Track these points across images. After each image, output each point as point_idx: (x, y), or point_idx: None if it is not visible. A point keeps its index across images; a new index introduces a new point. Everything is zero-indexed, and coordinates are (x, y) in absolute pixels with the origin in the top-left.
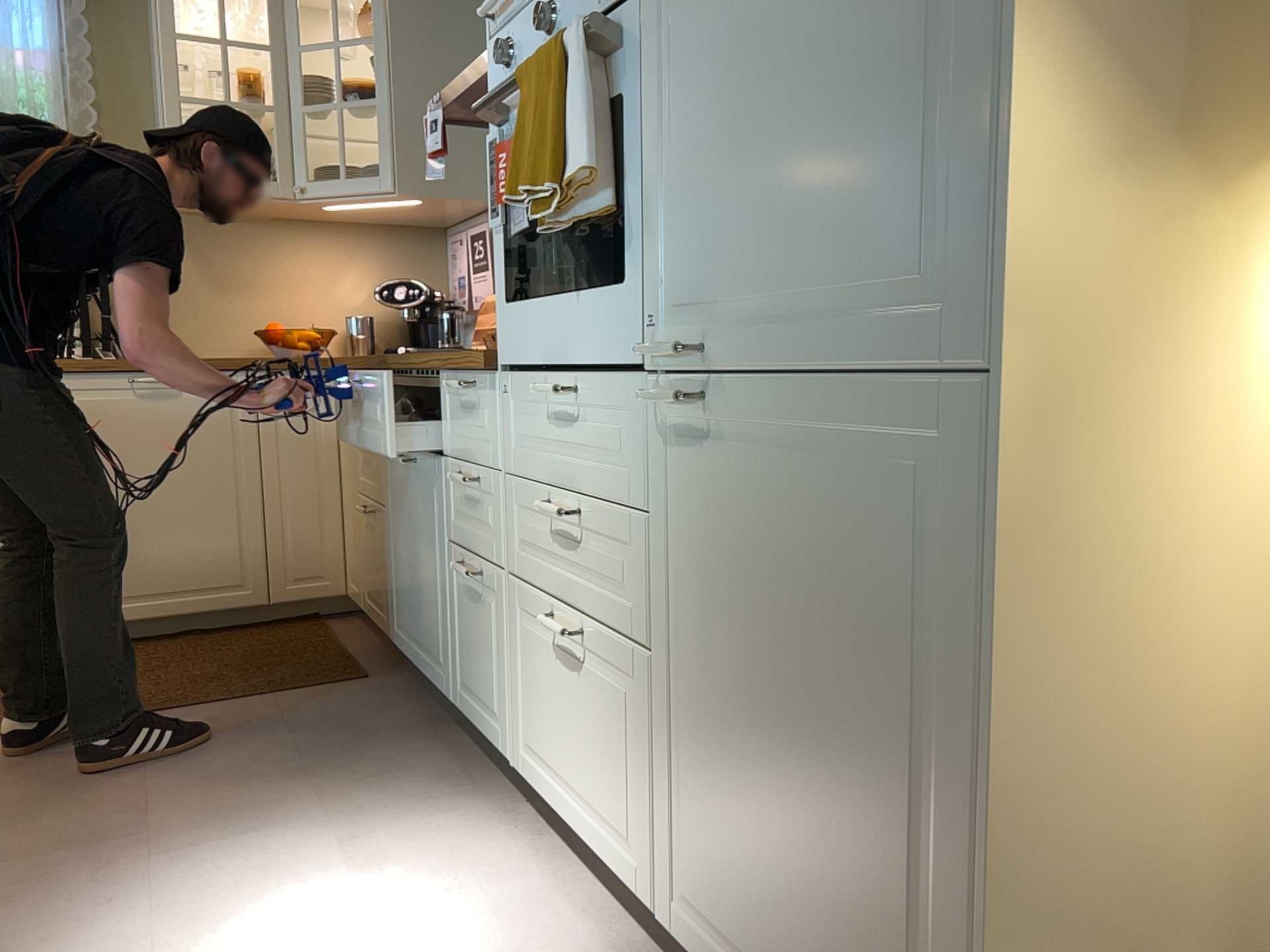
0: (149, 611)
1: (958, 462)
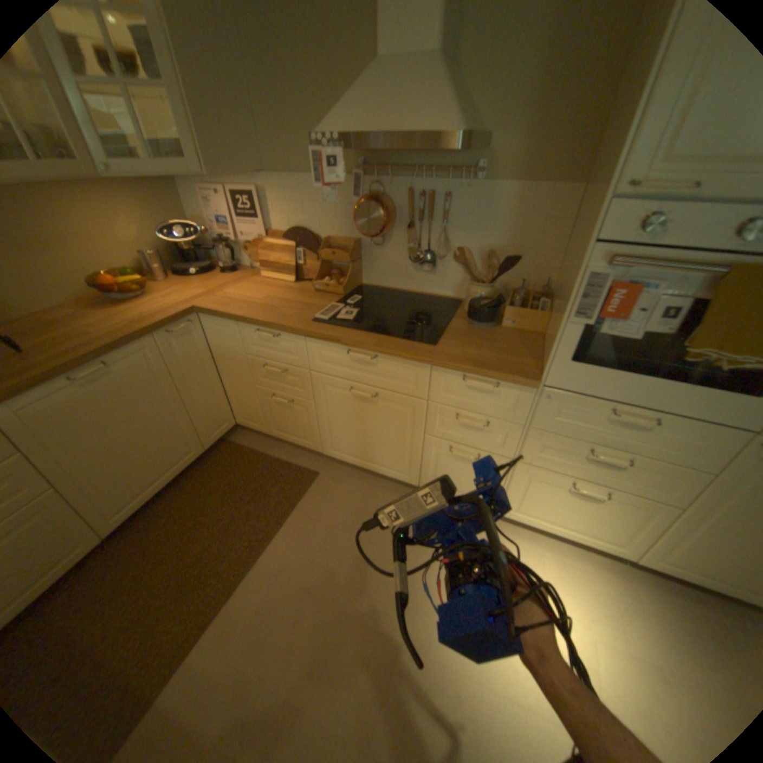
0: (147, 496)
1: None
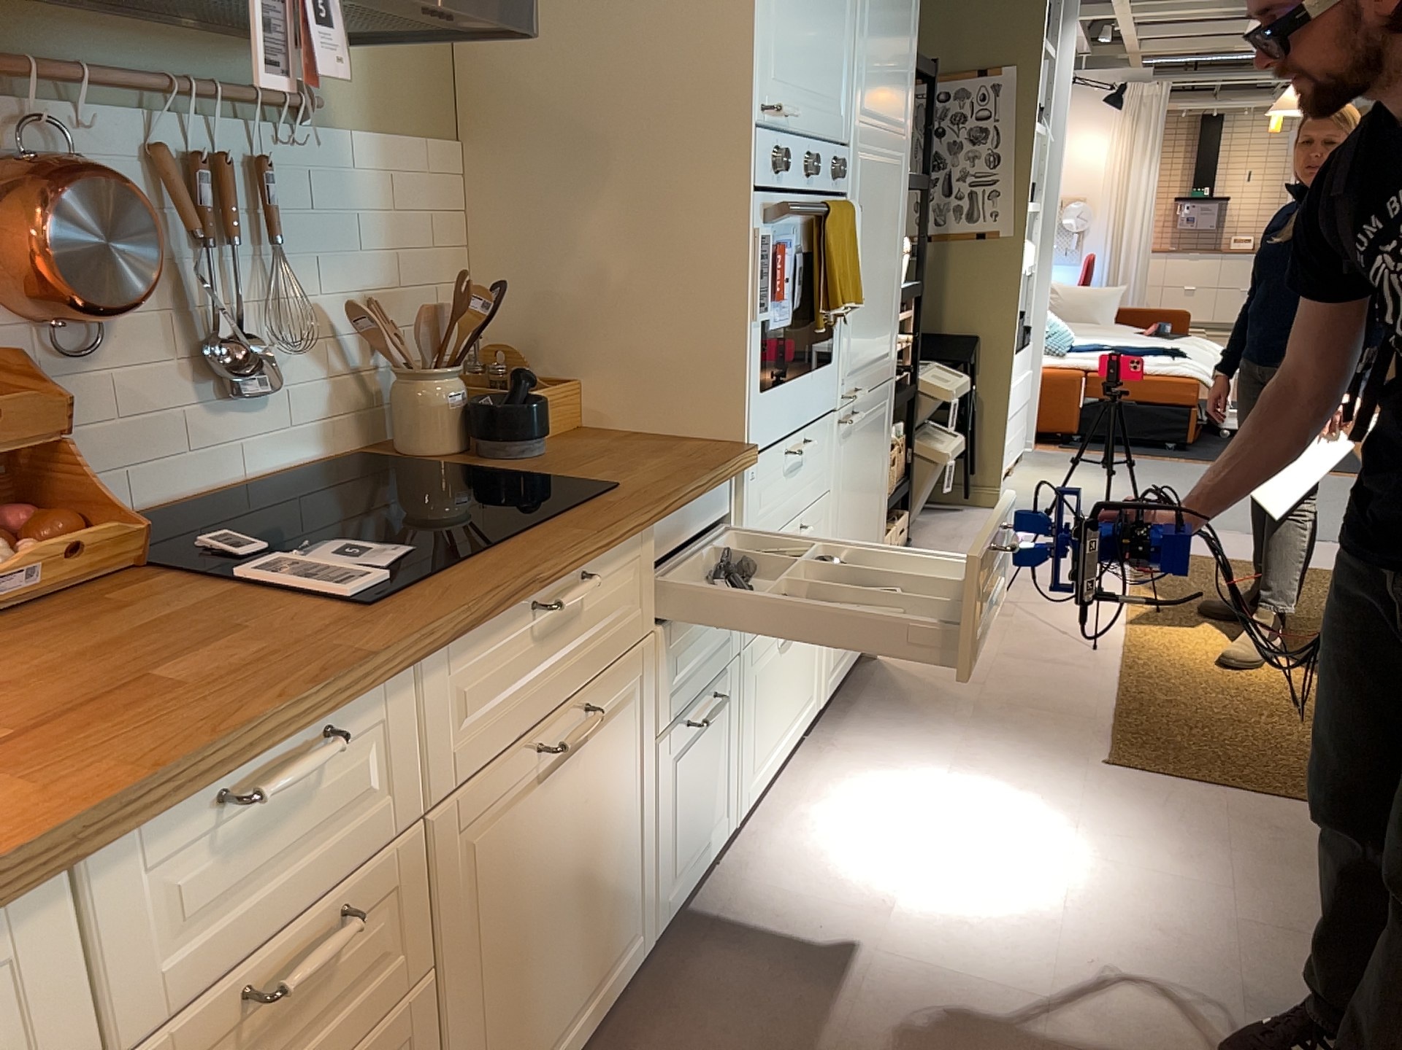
0: None
1: (886, 405)
